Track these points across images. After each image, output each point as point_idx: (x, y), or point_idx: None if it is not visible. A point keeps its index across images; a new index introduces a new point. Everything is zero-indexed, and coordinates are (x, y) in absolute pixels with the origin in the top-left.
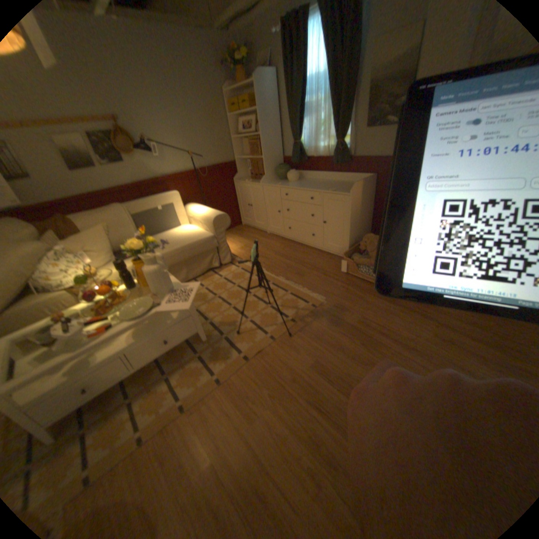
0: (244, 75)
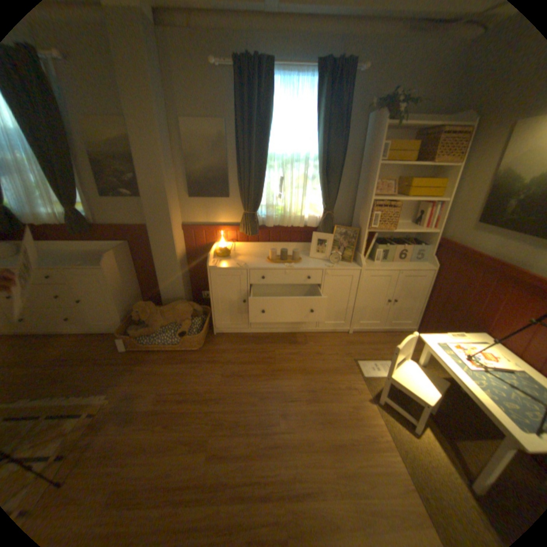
0: None
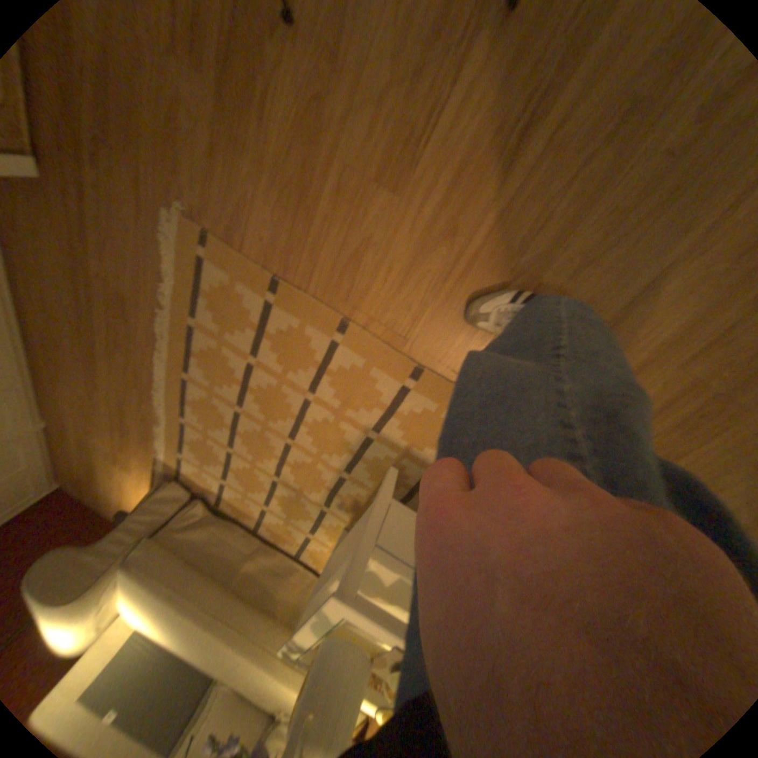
0: None
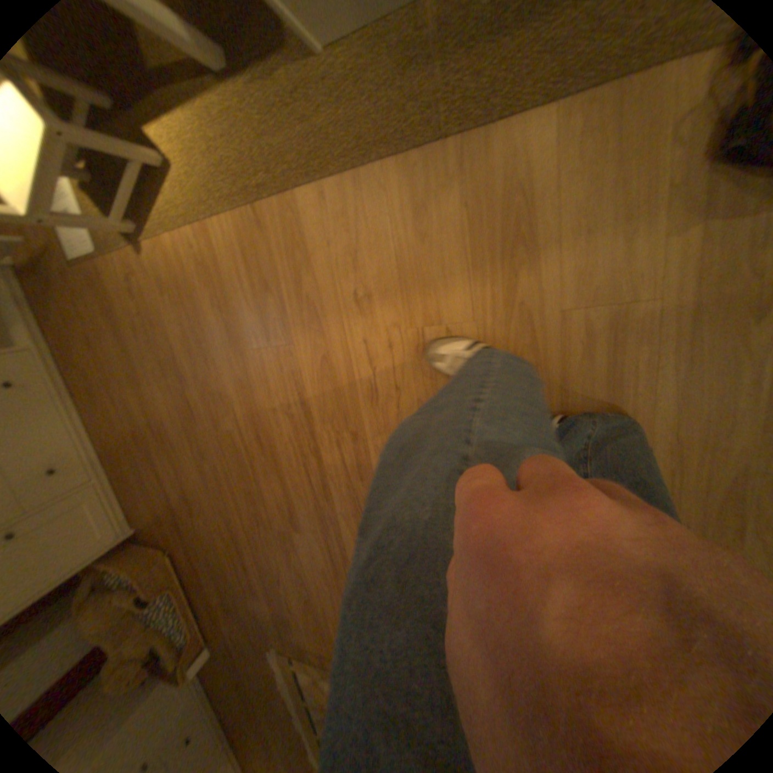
0: None
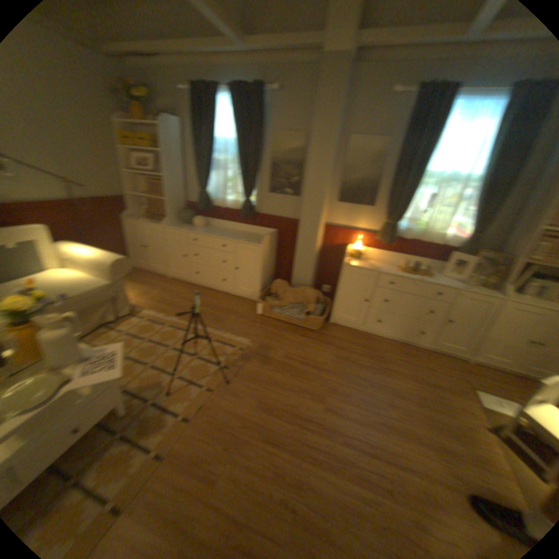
0: (143, 115)
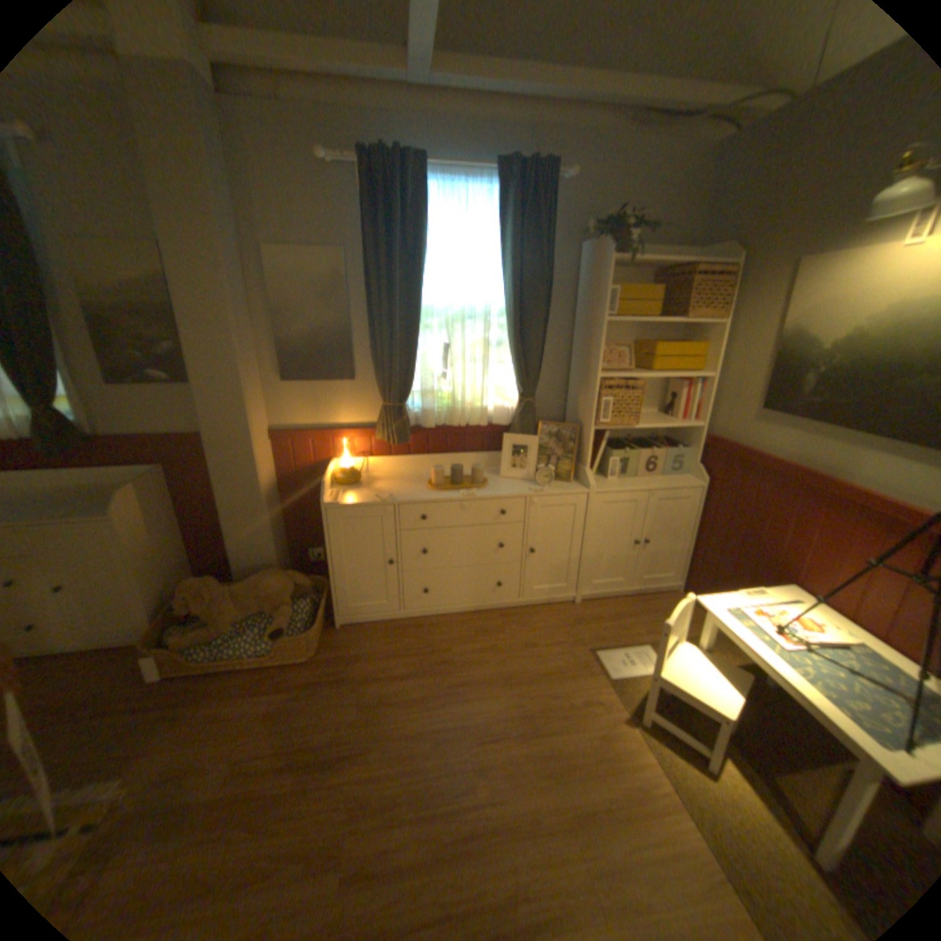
0: None
